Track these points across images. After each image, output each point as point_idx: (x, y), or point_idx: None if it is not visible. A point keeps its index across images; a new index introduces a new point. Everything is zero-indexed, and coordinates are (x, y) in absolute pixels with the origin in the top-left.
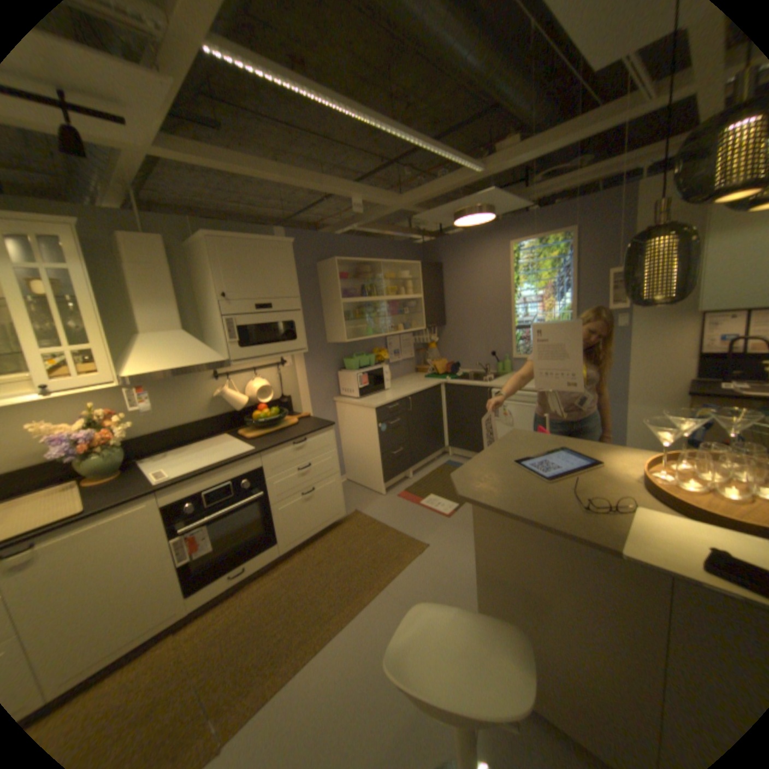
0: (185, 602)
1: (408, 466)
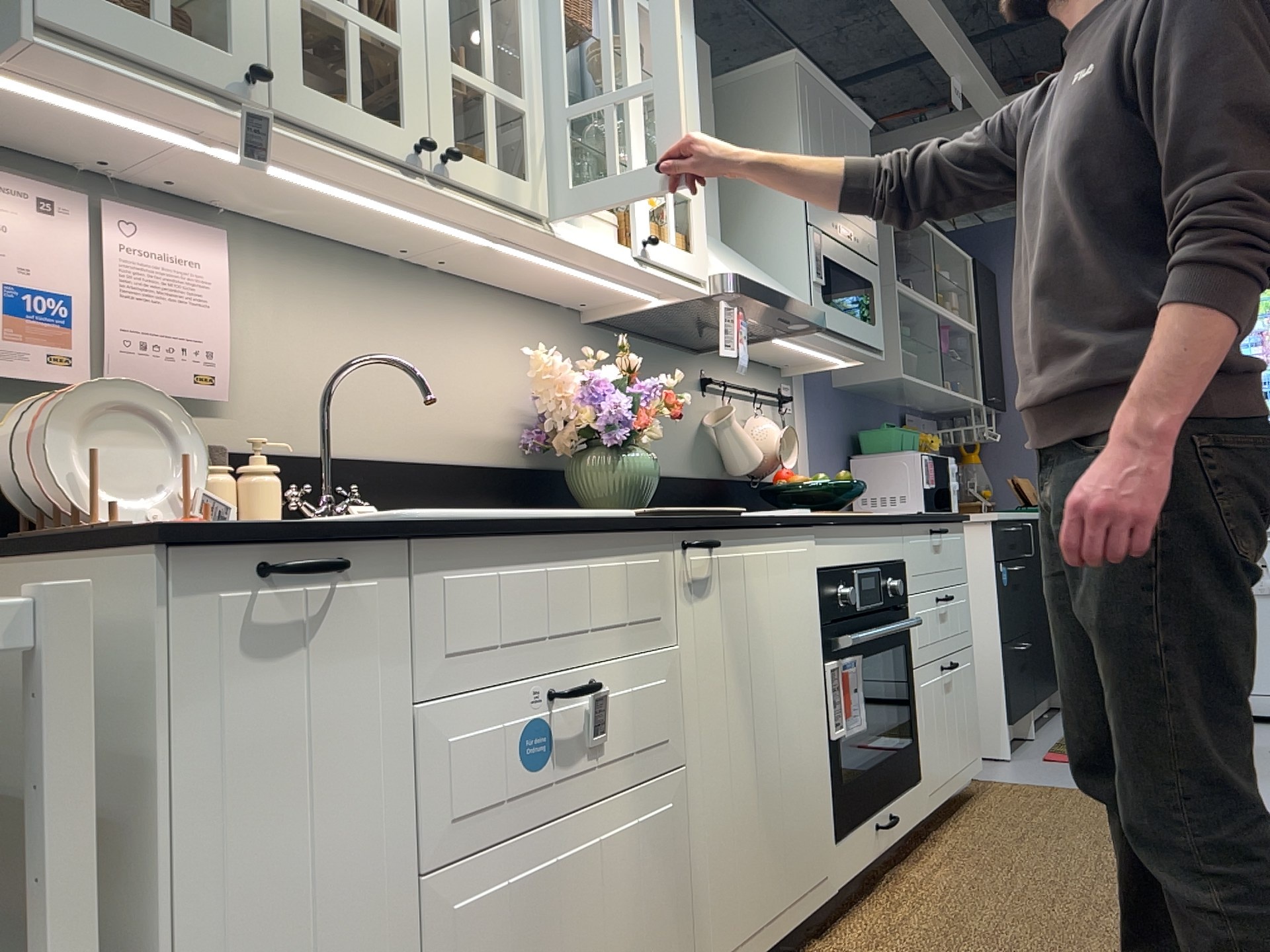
0: (836, 852)
1: (1034, 699)
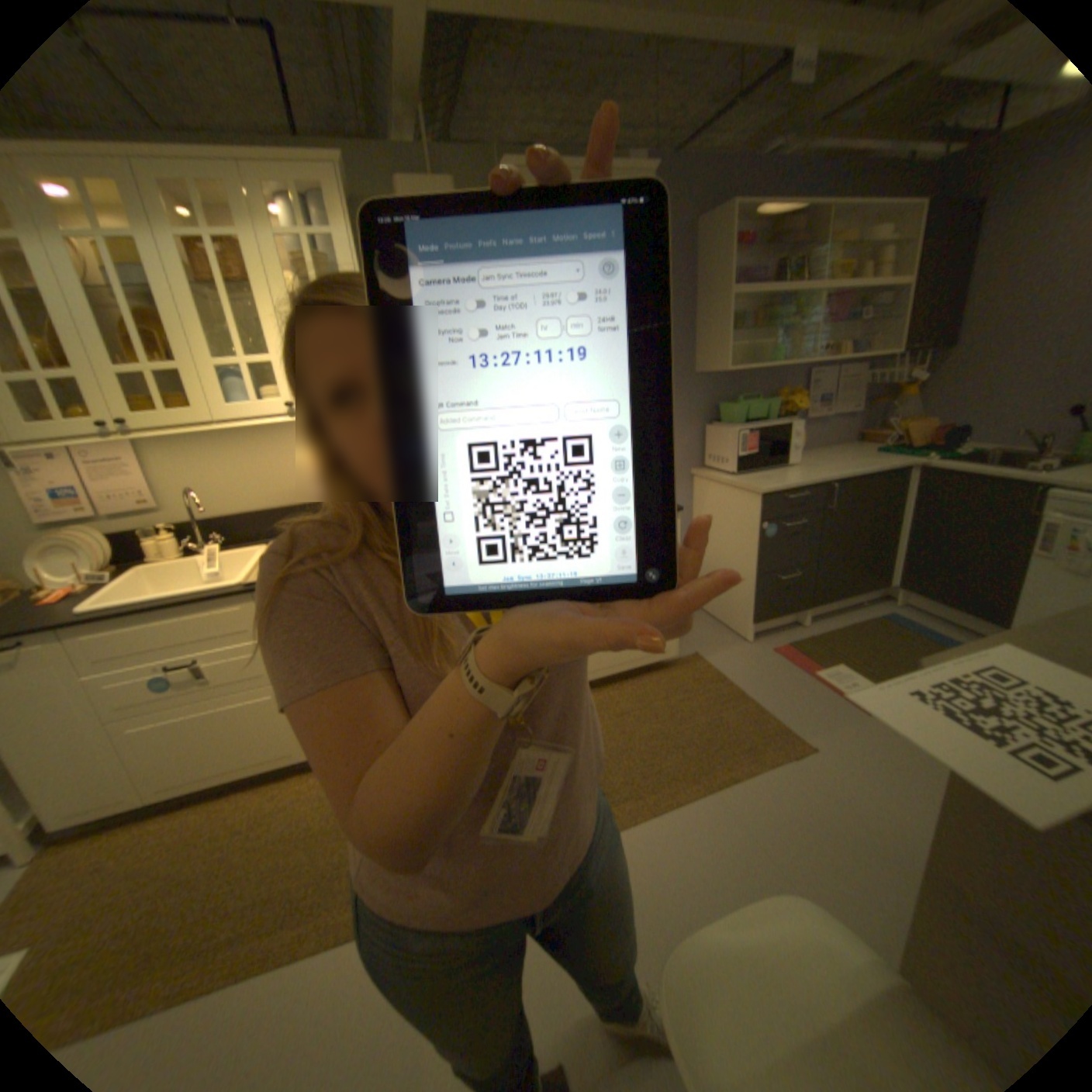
0: None
1: (806, 607)
